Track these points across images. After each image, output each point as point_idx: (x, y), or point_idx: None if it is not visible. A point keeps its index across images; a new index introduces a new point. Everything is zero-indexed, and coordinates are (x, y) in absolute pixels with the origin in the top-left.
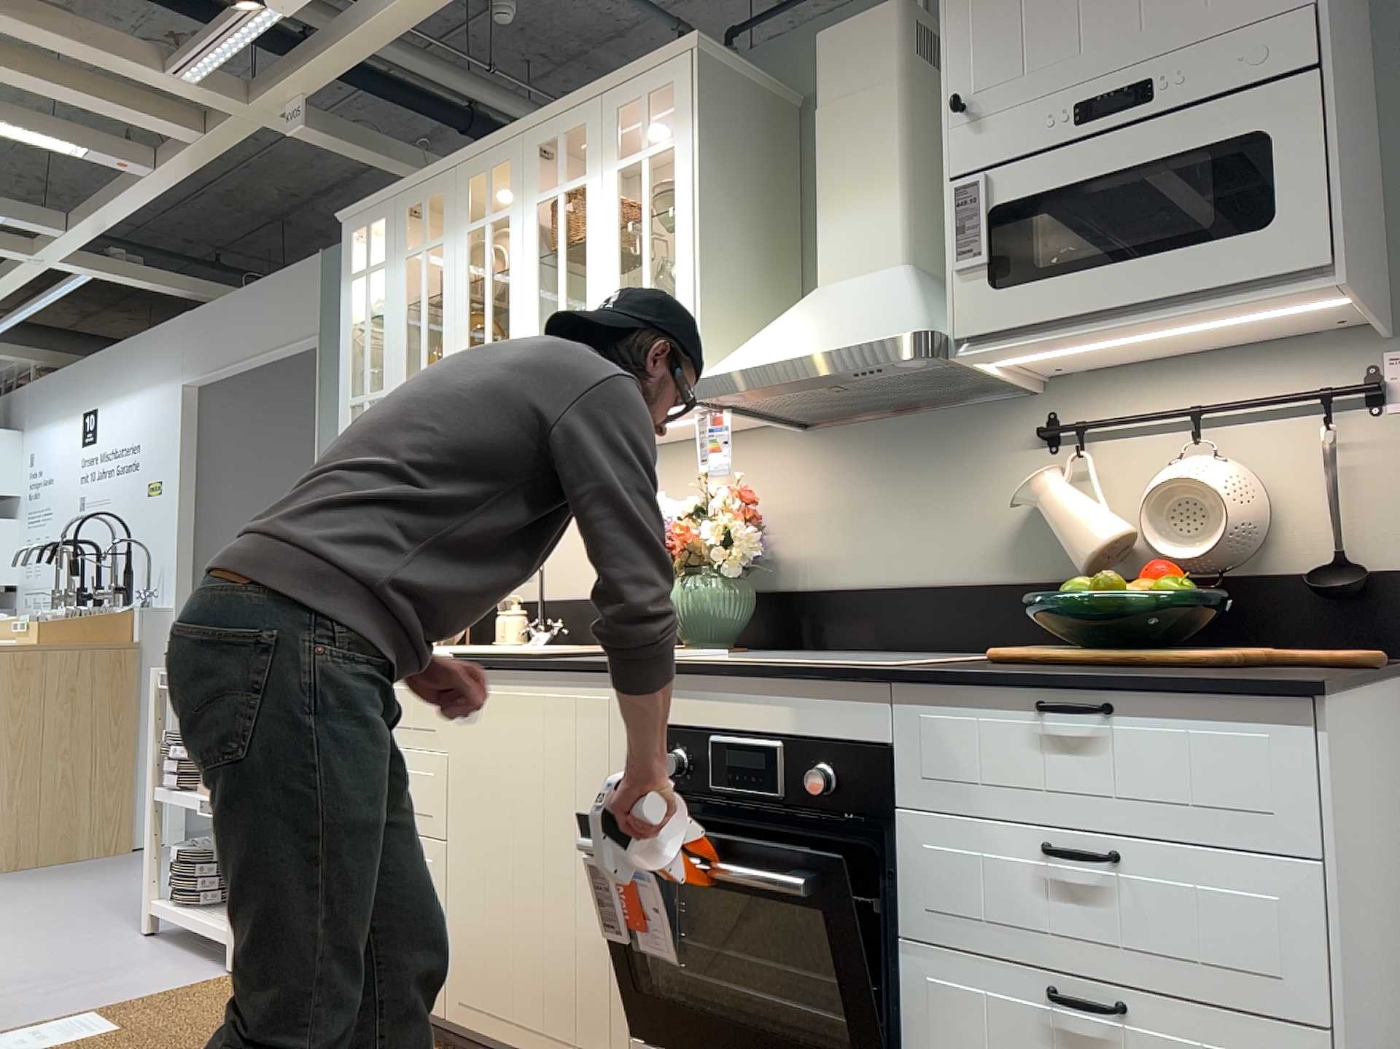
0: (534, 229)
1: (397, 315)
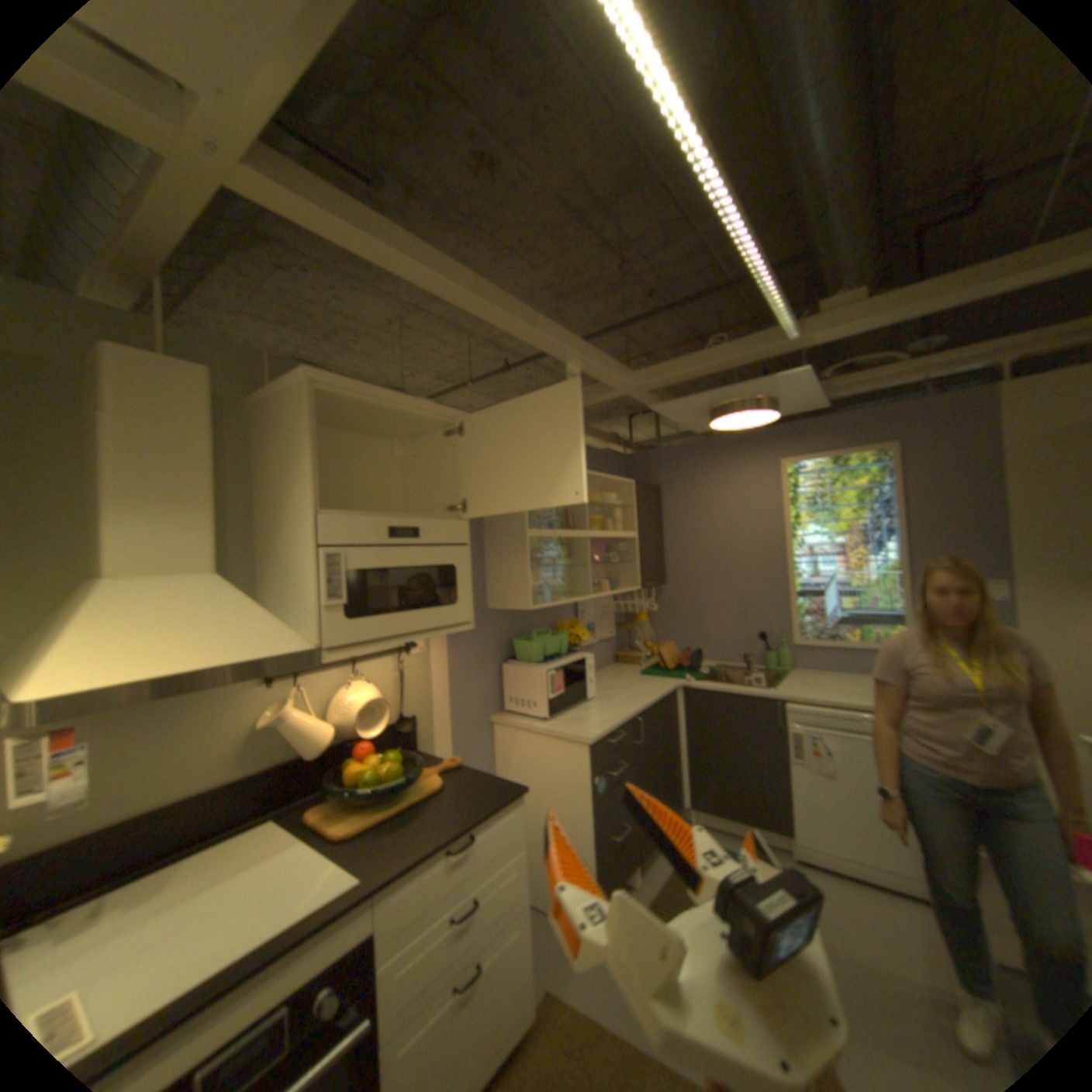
0: None
1: None
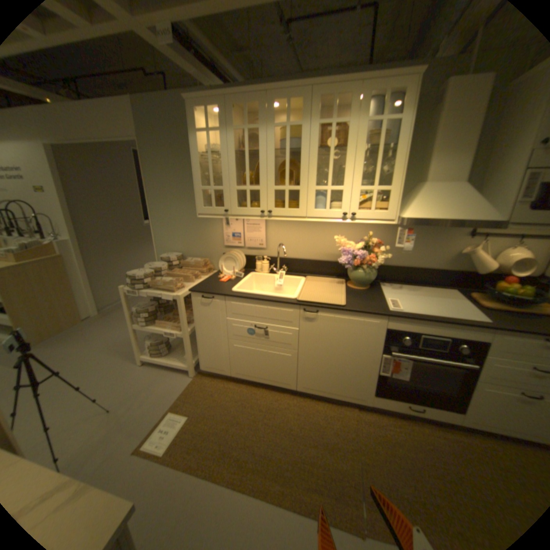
0: (316, 135)
1: (229, 155)
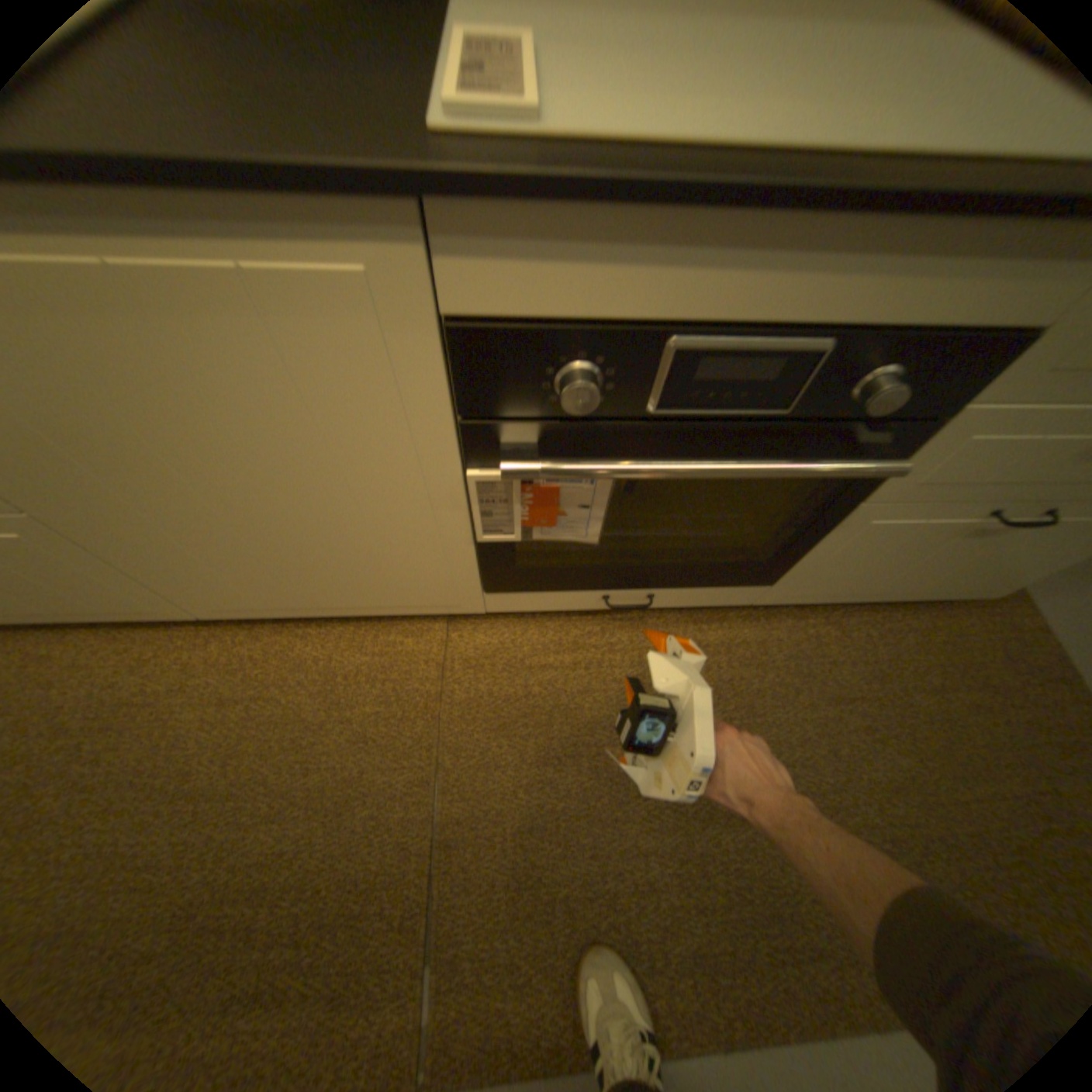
0: None
1: None
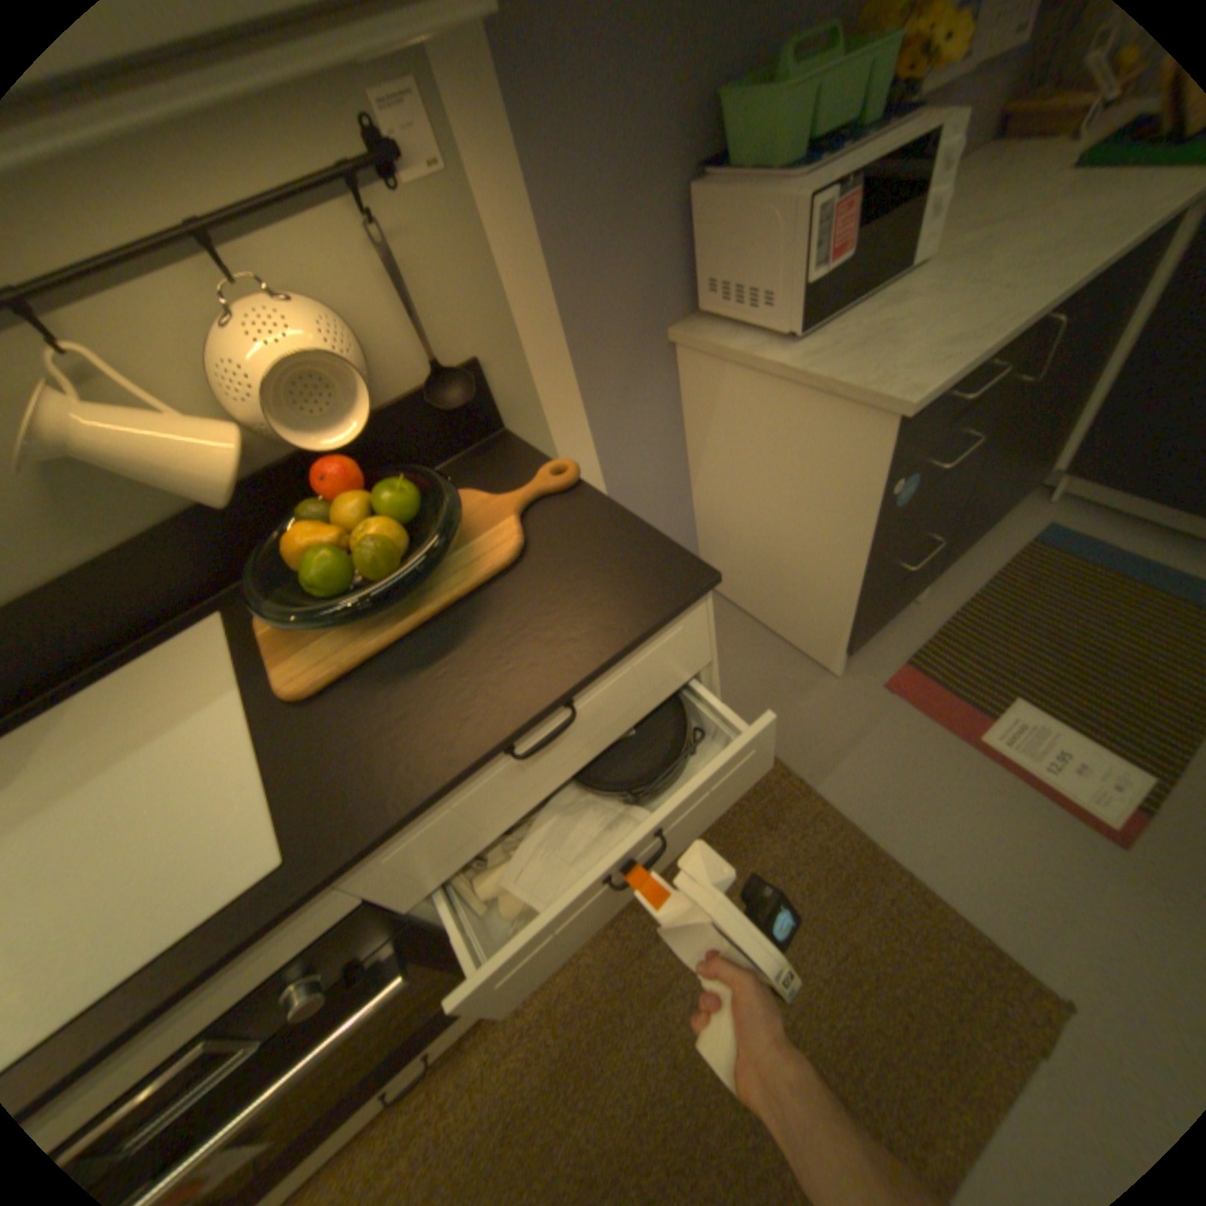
0: None
1: None
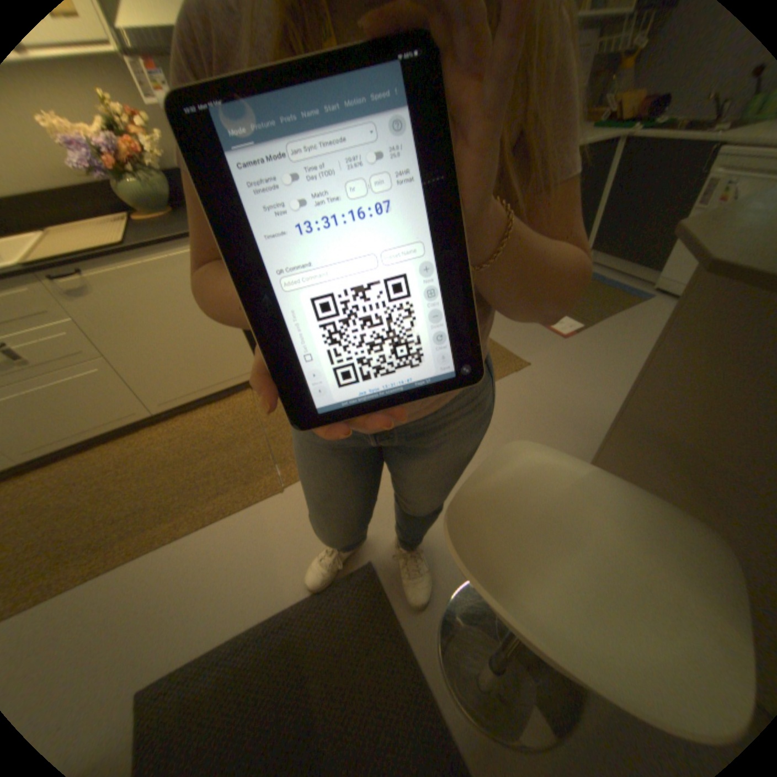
0: None
1: None
